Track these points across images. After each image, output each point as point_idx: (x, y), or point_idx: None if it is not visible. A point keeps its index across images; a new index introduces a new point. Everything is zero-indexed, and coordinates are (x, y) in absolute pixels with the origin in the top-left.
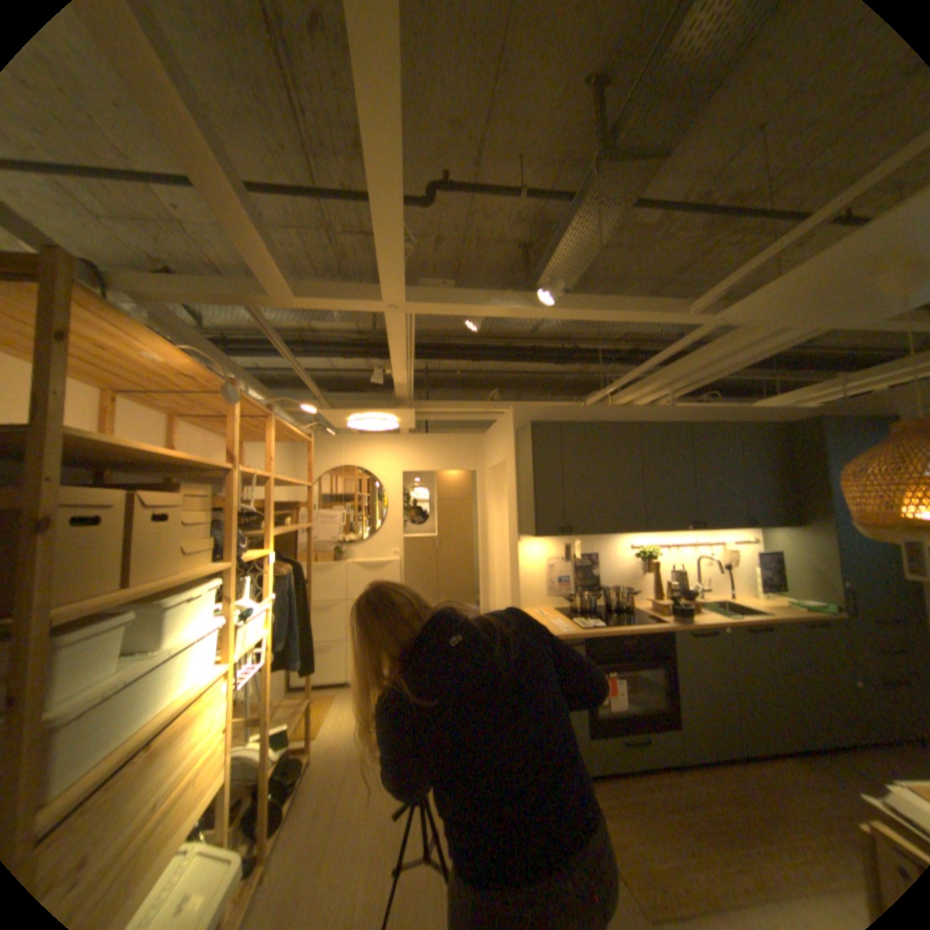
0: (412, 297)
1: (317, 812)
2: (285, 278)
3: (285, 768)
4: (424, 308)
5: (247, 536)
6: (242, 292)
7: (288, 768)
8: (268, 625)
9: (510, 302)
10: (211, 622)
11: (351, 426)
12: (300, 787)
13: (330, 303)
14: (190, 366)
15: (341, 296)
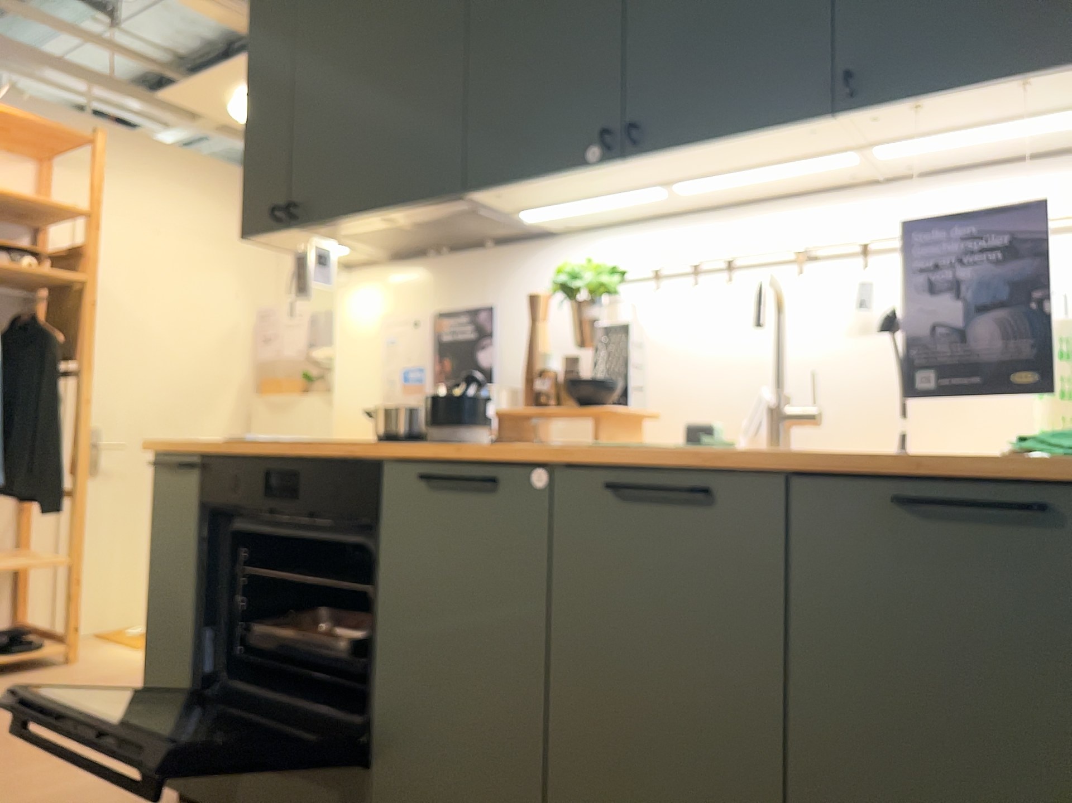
0: None
1: None
2: None
3: None
4: None
5: None
6: None
7: None
8: None
9: None
10: None
11: None
12: None
13: None
14: None
15: None
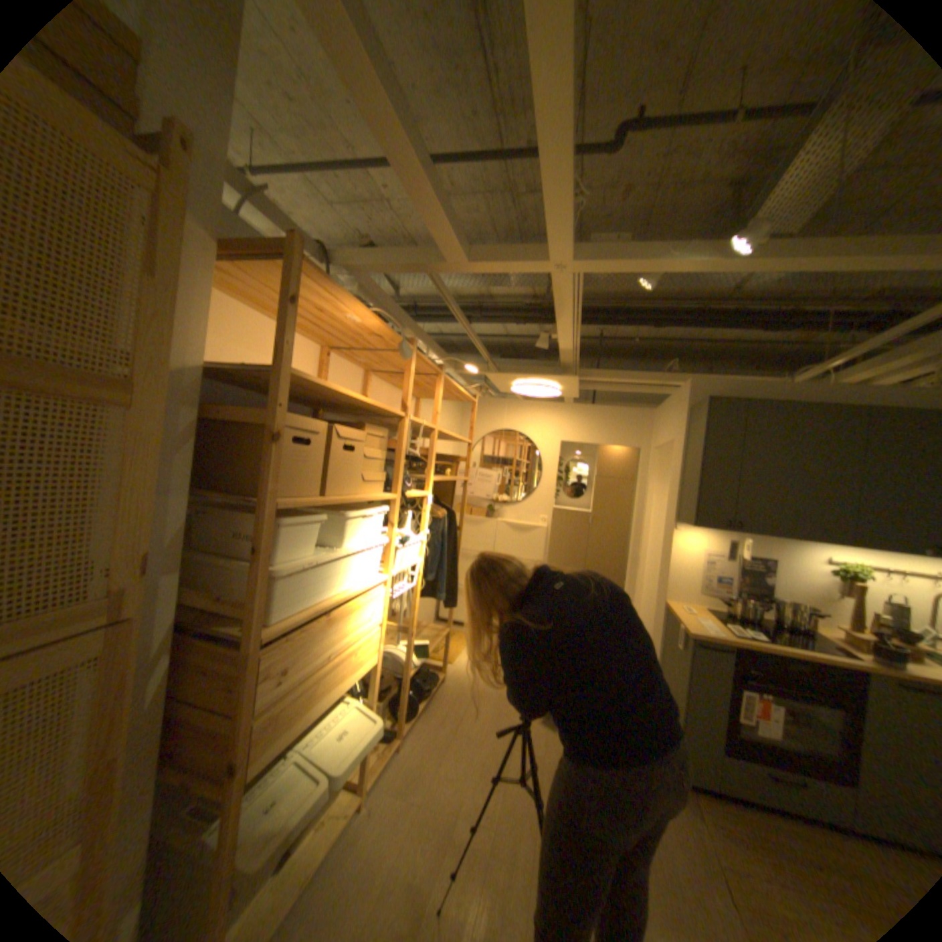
0: (580, 255)
1: (445, 720)
2: (460, 244)
3: (425, 678)
4: (592, 265)
5: (413, 478)
6: (425, 260)
7: (427, 678)
8: (422, 556)
9: (694, 254)
10: (378, 539)
11: (515, 391)
12: (435, 696)
13: (498, 266)
14: (378, 326)
15: (510, 258)
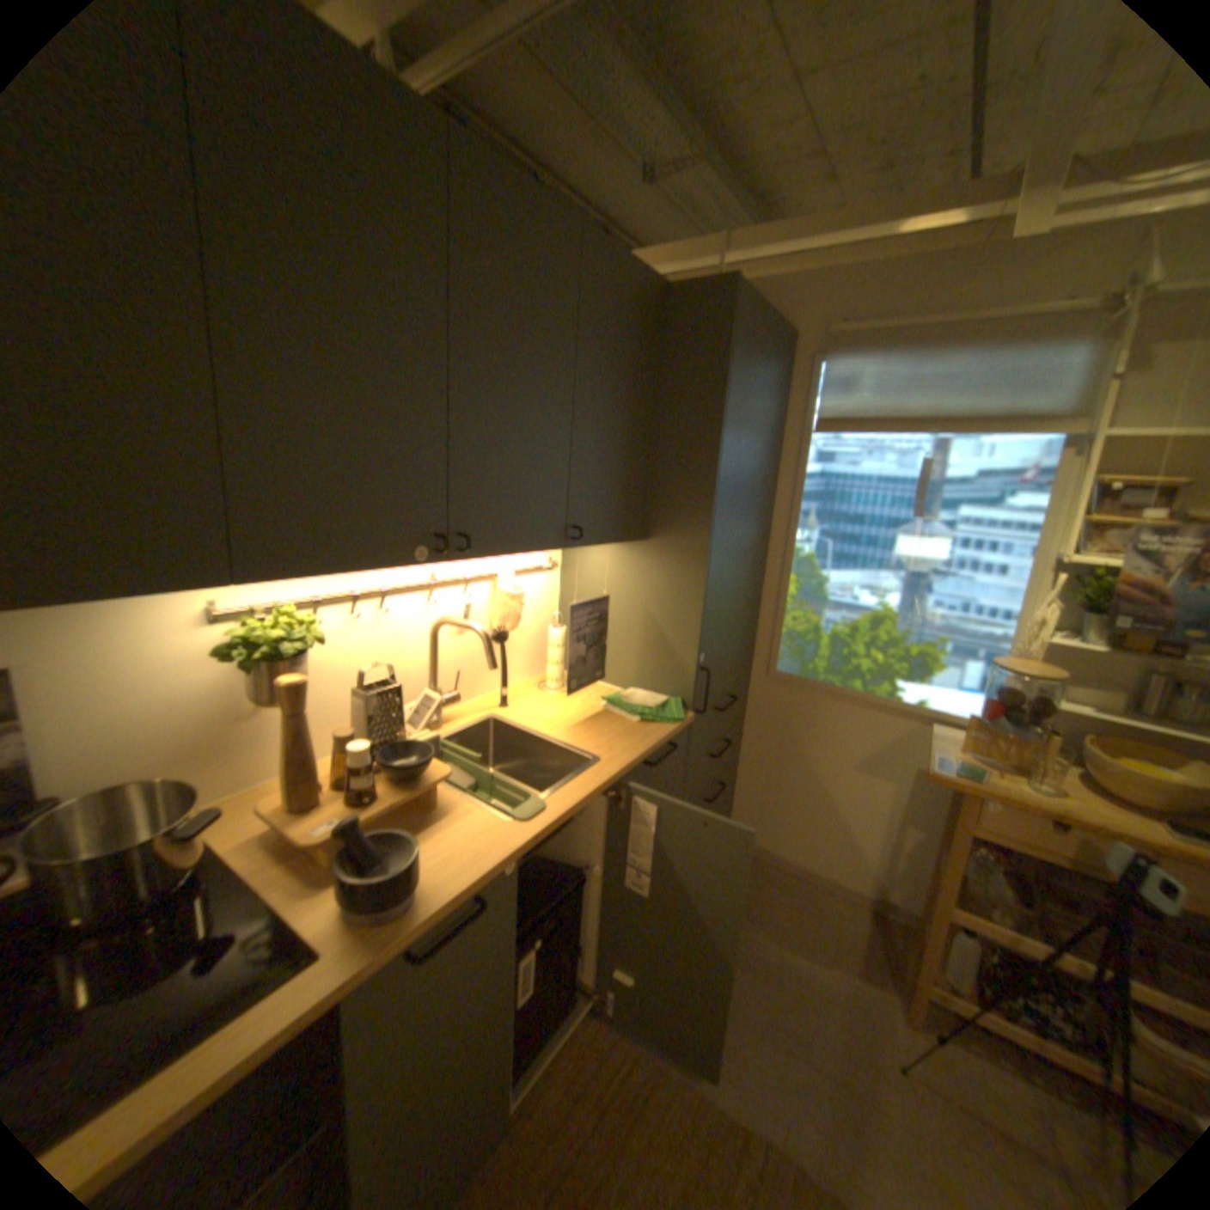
0: None
1: None
2: None
3: None
4: None
5: None
6: None
7: None
8: None
9: None
10: None
11: None
12: None
13: None
14: None
15: None
